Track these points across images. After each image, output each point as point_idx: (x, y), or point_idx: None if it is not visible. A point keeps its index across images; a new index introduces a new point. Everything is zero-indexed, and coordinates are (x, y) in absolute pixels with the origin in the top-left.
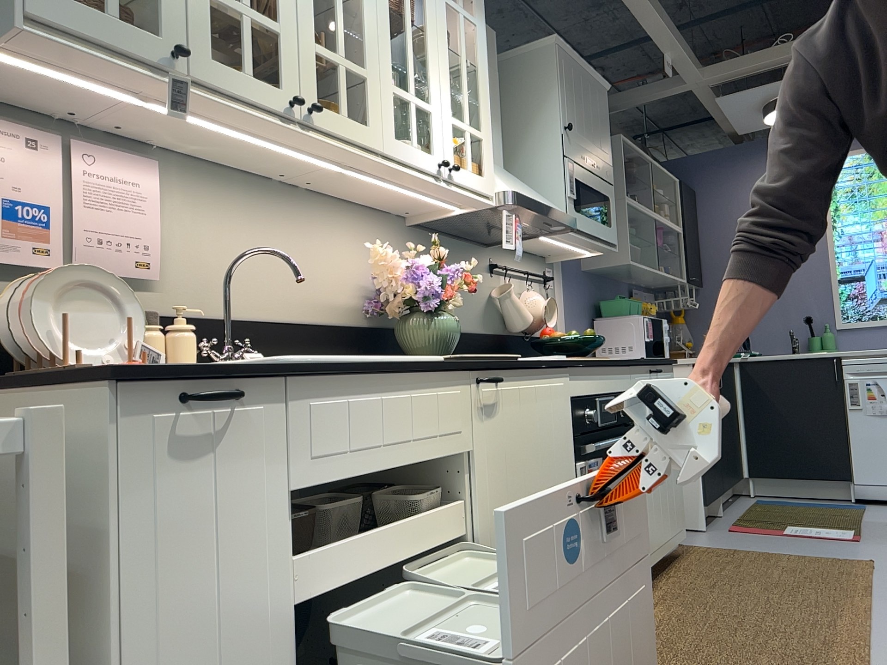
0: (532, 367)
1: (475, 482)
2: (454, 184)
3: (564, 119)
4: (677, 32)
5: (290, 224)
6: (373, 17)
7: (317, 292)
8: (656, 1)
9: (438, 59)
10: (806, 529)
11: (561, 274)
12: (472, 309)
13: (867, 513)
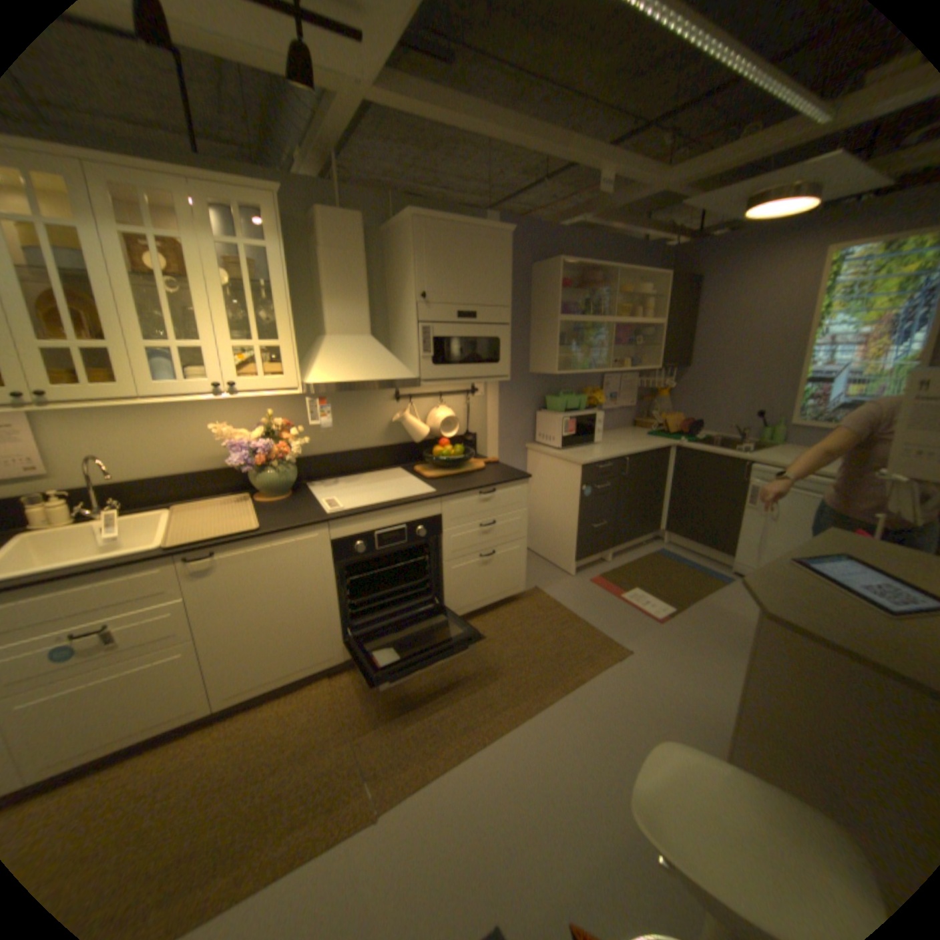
0: (262, 536)
1: (187, 614)
2: (244, 392)
3: (420, 287)
4: (607, 146)
5: (161, 415)
6: (108, 294)
7: (195, 452)
8: (554, 127)
9: (208, 299)
10: (643, 598)
11: (494, 383)
12: (369, 432)
13: (722, 591)
